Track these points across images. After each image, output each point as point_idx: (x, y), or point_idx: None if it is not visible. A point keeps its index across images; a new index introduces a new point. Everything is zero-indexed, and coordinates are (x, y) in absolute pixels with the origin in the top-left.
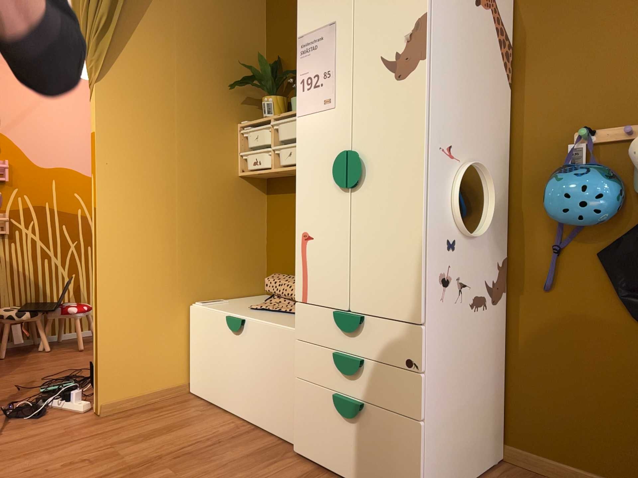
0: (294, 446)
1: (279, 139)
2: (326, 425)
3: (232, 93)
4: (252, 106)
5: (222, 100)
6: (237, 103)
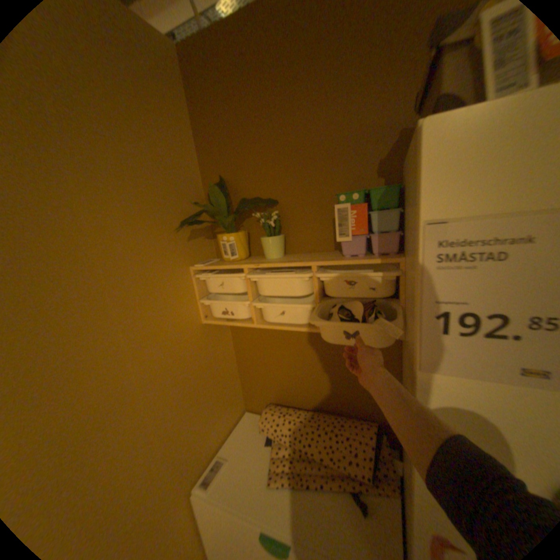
0: None
1: (257, 289)
2: None
3: (176, 231)
4: (199, 238)
5: (166, 245)
6: (183, 241)
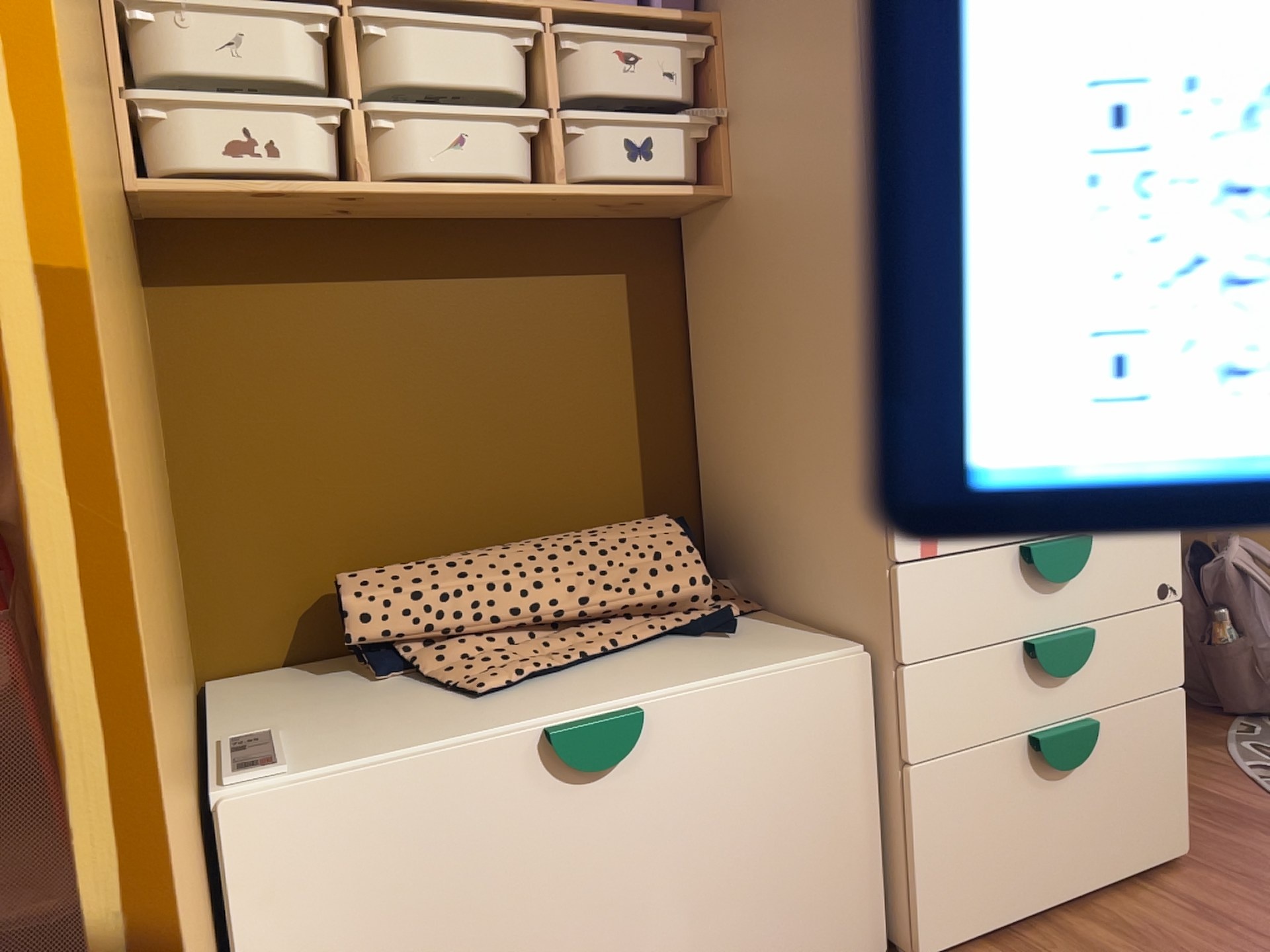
0: (922, 945)
1: (370, 77)
2: (1010, 821)
3: None
4: None
5: None
6: None
